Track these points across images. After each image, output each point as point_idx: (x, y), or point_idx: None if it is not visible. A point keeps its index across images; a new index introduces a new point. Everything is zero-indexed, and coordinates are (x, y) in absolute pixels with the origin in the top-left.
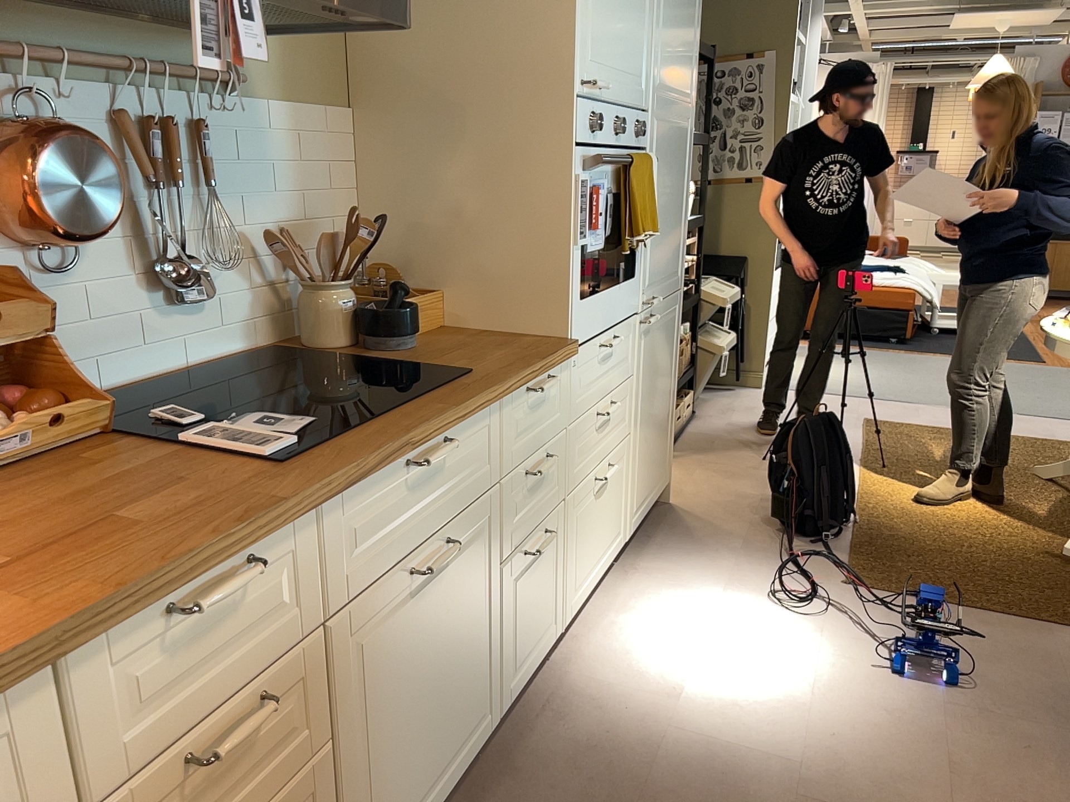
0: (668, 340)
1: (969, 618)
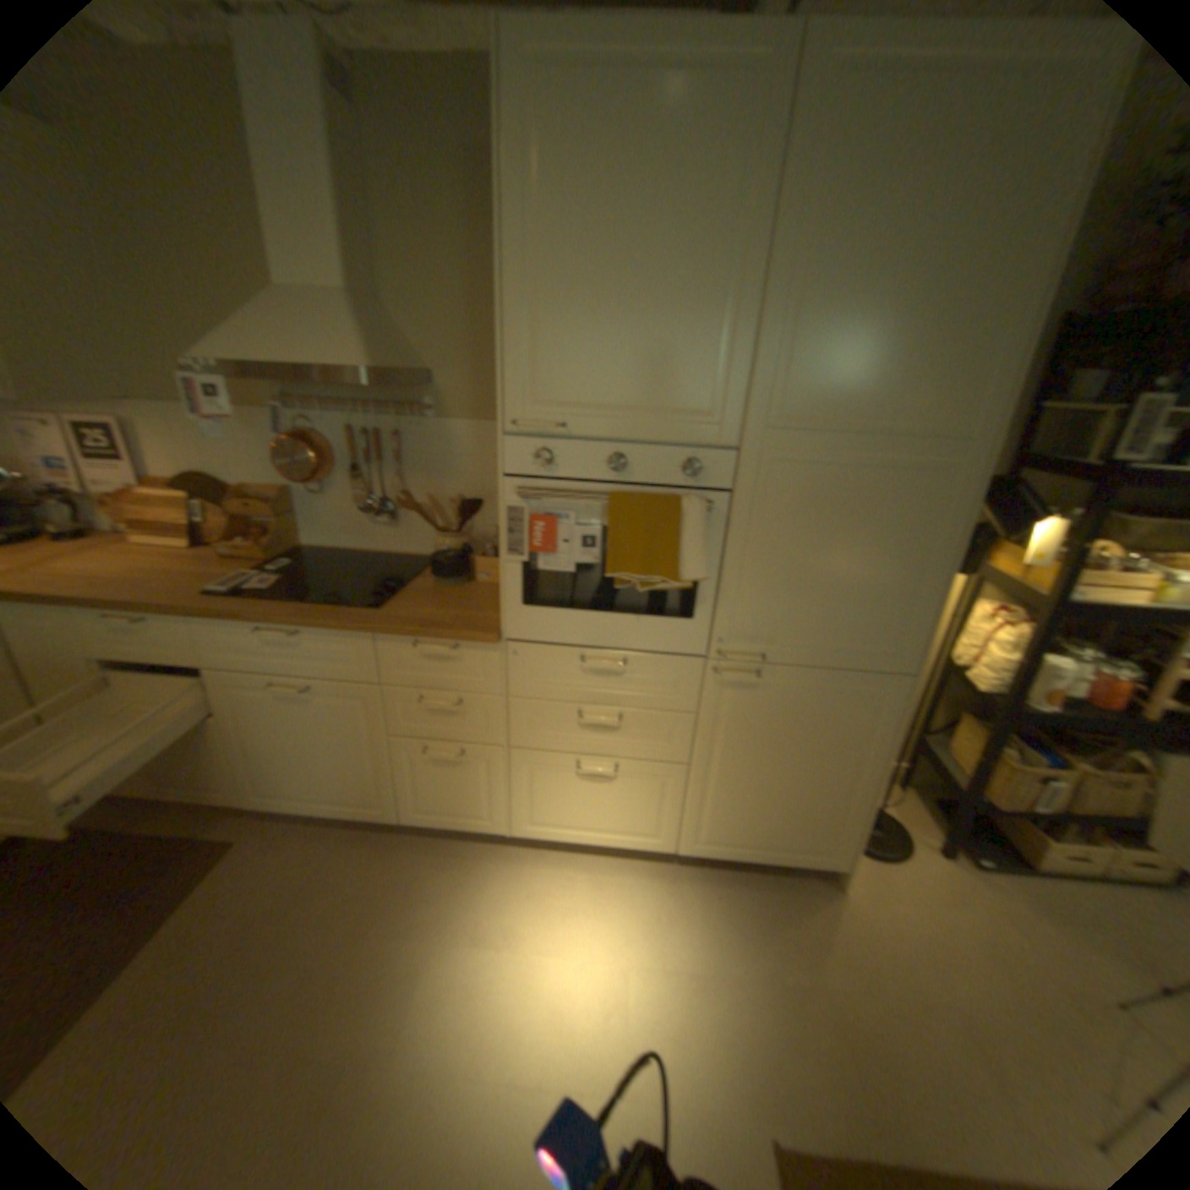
0: (842, 720)
1: None
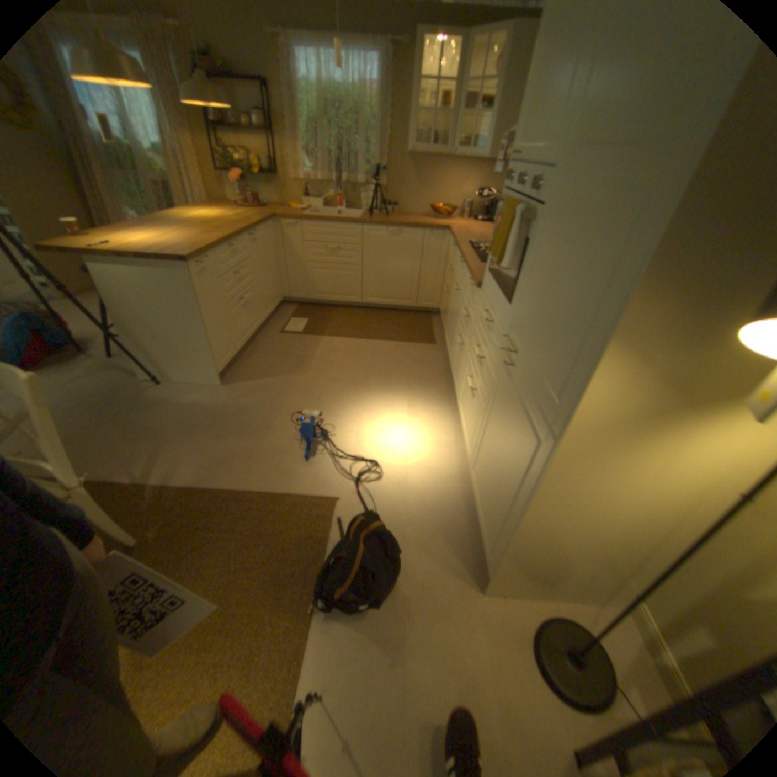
0: (520, 440)
1: (269, 482)
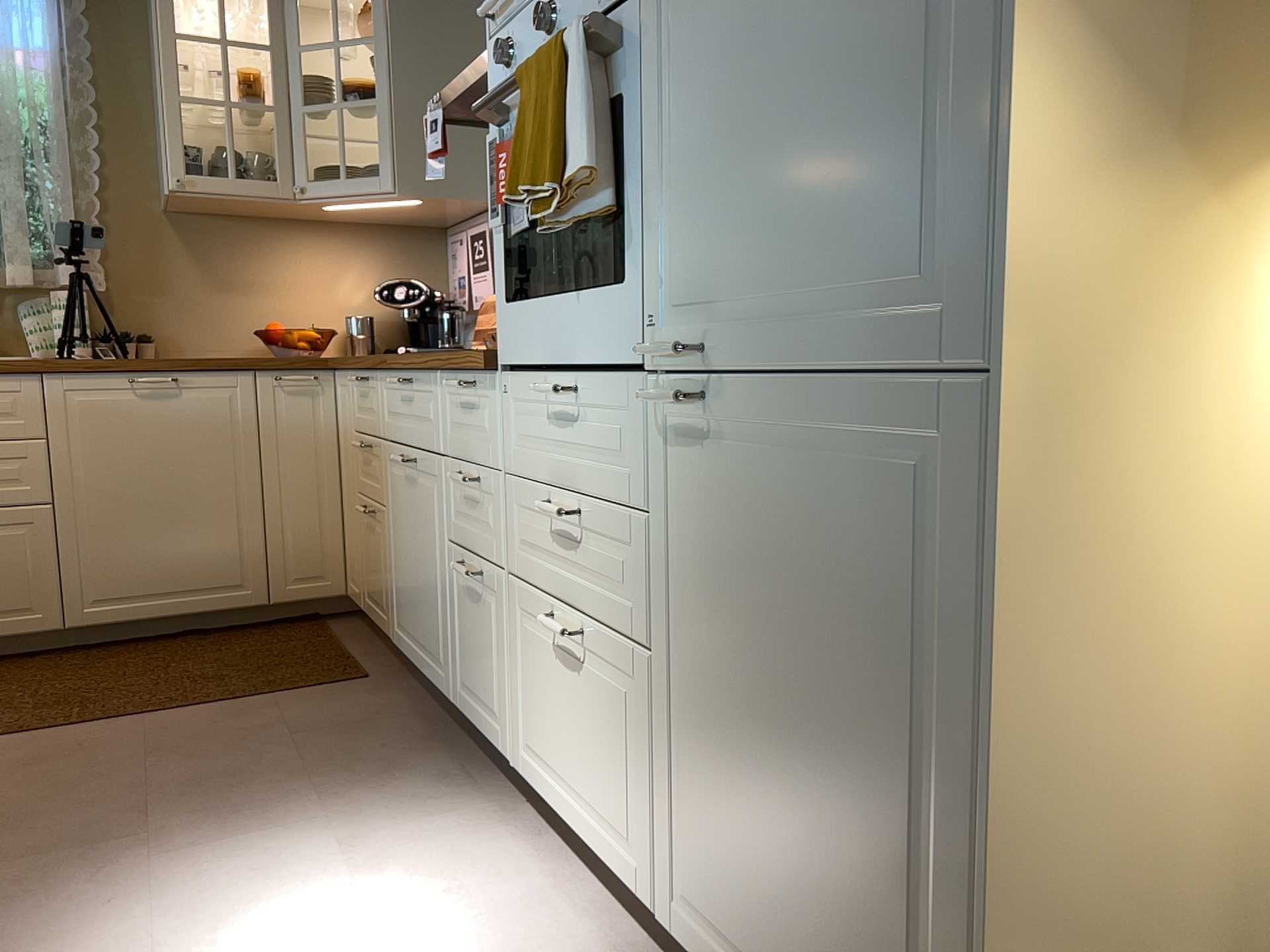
0: (869, 555)
1: None
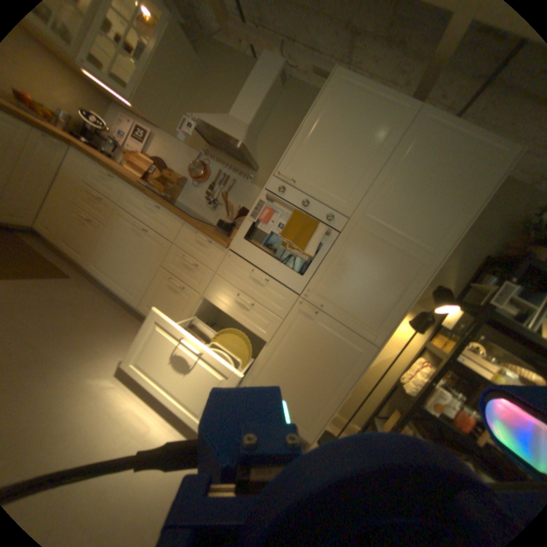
0: (341, 354)
1: None
